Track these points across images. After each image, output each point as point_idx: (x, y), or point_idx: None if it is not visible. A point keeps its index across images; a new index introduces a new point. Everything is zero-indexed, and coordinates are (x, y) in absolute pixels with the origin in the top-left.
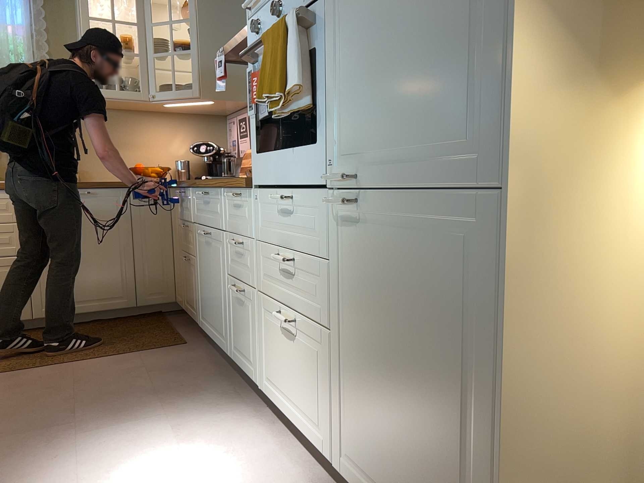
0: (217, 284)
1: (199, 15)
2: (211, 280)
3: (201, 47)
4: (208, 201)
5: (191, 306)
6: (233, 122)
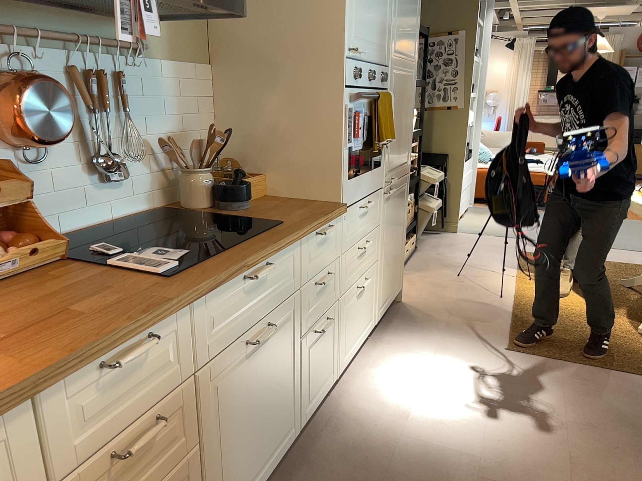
0: (281, 377)
1: None
2: (264, 395)
3: None
4: (261, 280)
5: None
6: None
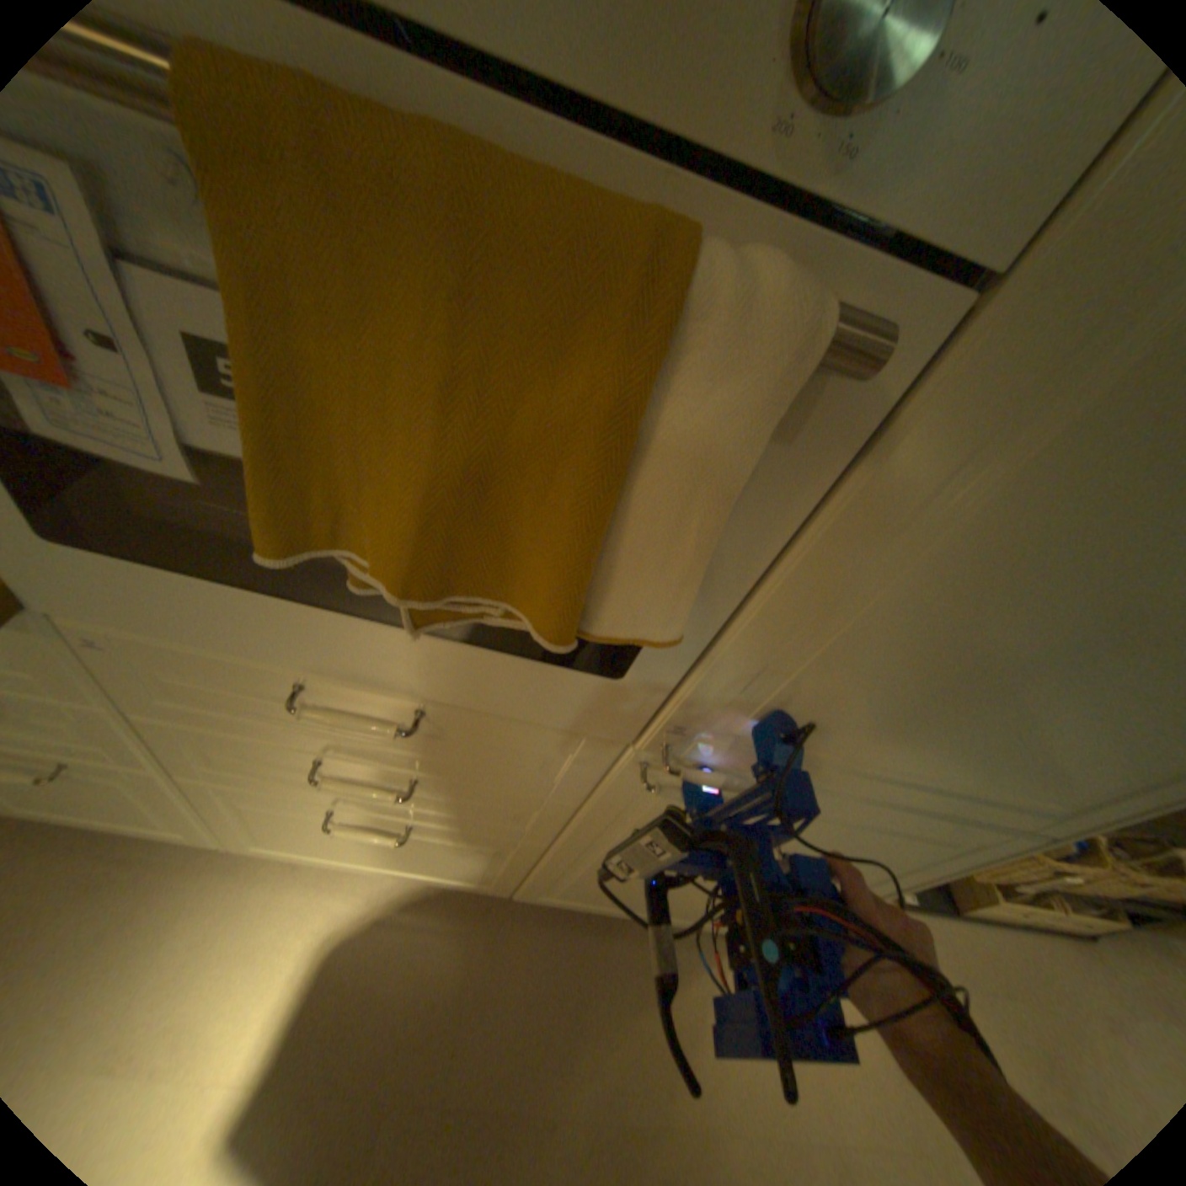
0: None
1: None
2: None
3: None
4: None
5: None
6: None
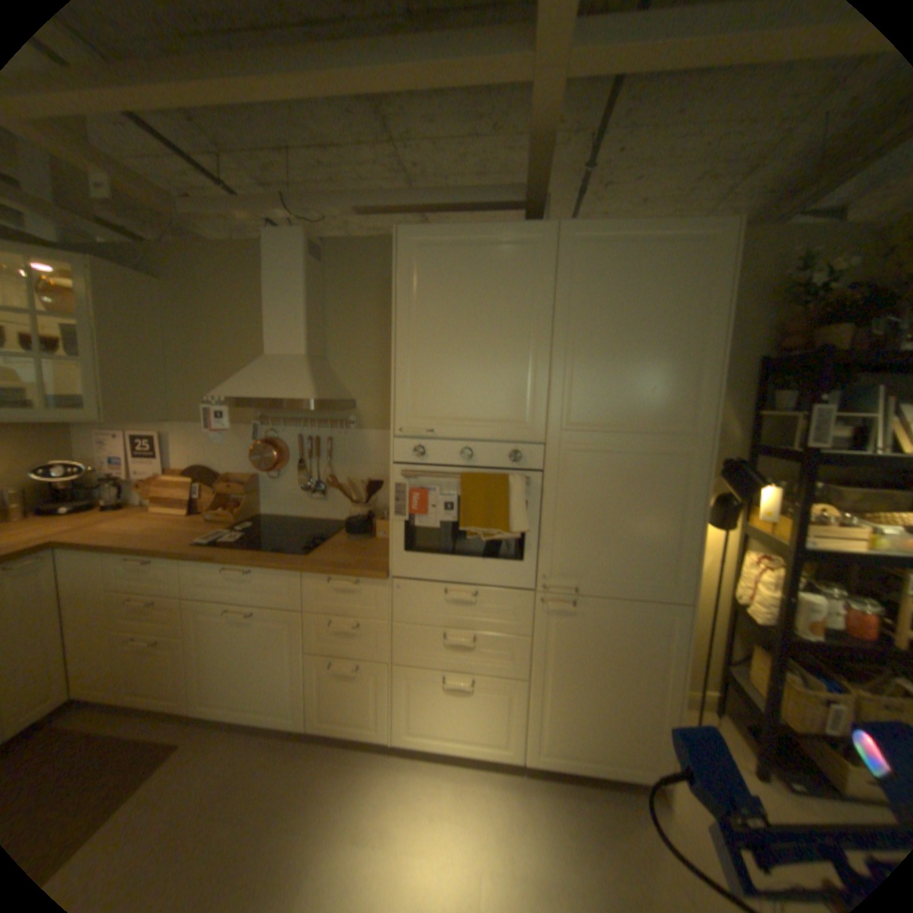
0: (270, 664)
1: (88, 313)
2: (247, 661)
3: (92, 355)
4: (245, 580)
5: (155, 697)
6: (110, 437)
